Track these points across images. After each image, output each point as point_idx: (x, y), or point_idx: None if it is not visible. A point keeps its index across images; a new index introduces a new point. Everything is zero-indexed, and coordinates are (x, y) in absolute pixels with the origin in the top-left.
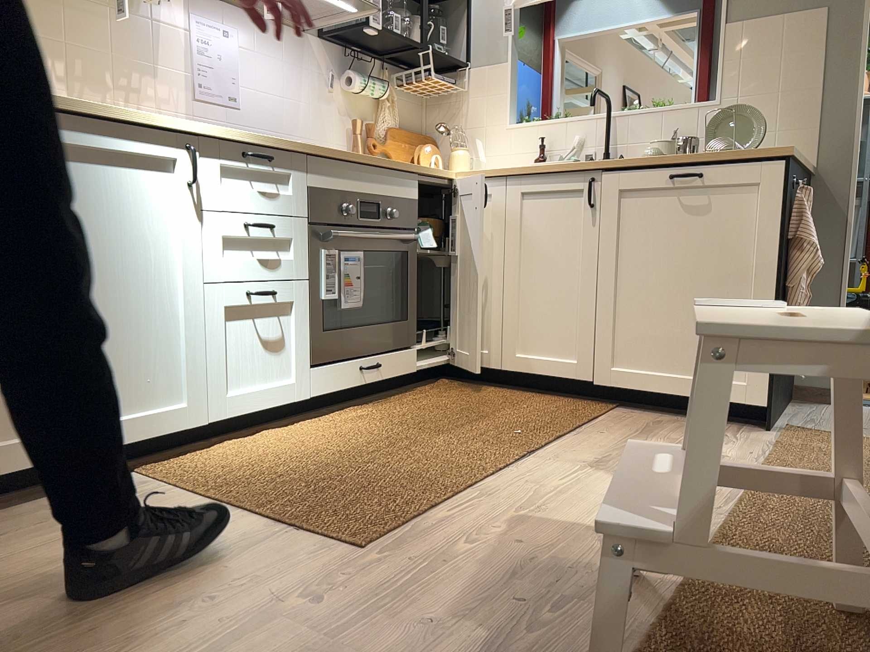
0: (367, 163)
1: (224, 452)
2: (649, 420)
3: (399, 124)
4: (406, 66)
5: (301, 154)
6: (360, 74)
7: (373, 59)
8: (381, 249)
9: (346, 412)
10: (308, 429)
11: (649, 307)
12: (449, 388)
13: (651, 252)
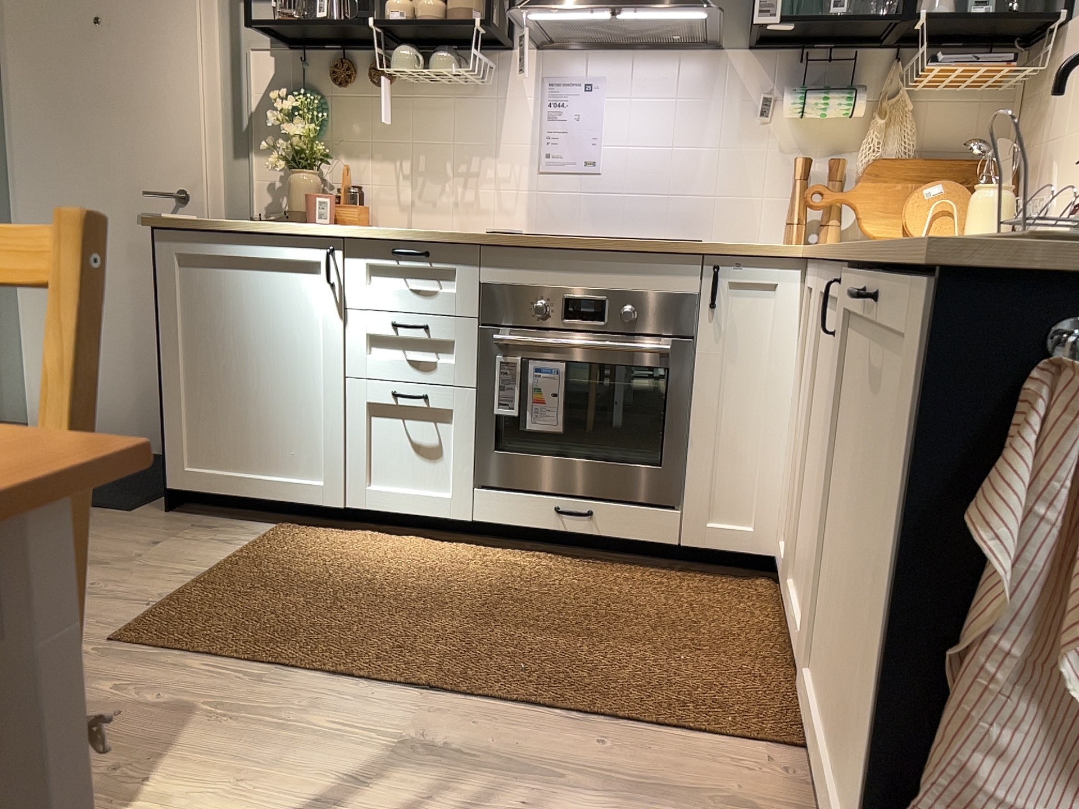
0: (582, 248)
1: (350, 539)
2: (739, 802)
3: (931, 149)
4: (950, 43)
5: (467, 245)
6: (793, 90)
7: (870, 50)
8: (614, 363)
9: (534, 558)
10: (449, 554)
11: (841, 585)
12: (734, 592)
13: (855, 467)
